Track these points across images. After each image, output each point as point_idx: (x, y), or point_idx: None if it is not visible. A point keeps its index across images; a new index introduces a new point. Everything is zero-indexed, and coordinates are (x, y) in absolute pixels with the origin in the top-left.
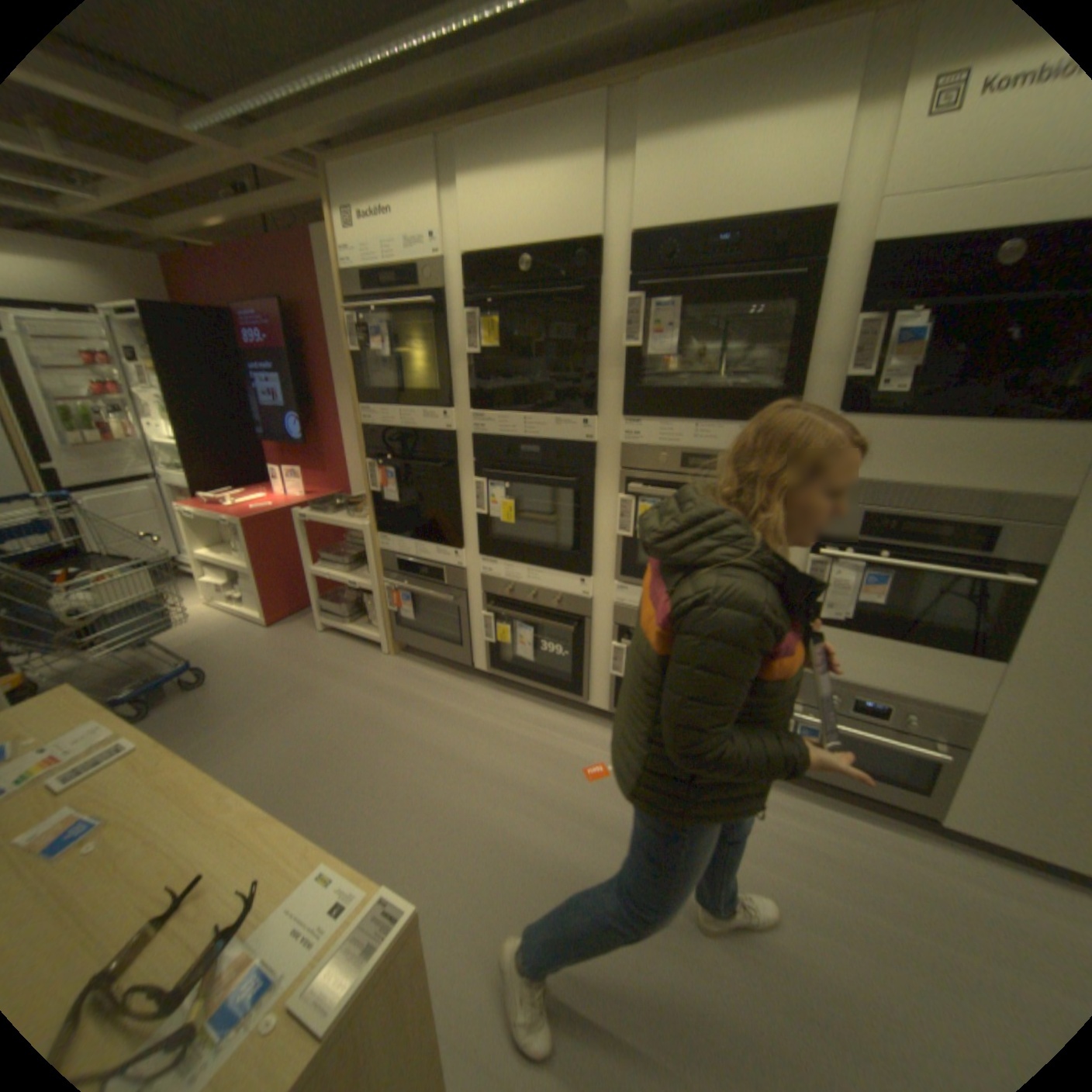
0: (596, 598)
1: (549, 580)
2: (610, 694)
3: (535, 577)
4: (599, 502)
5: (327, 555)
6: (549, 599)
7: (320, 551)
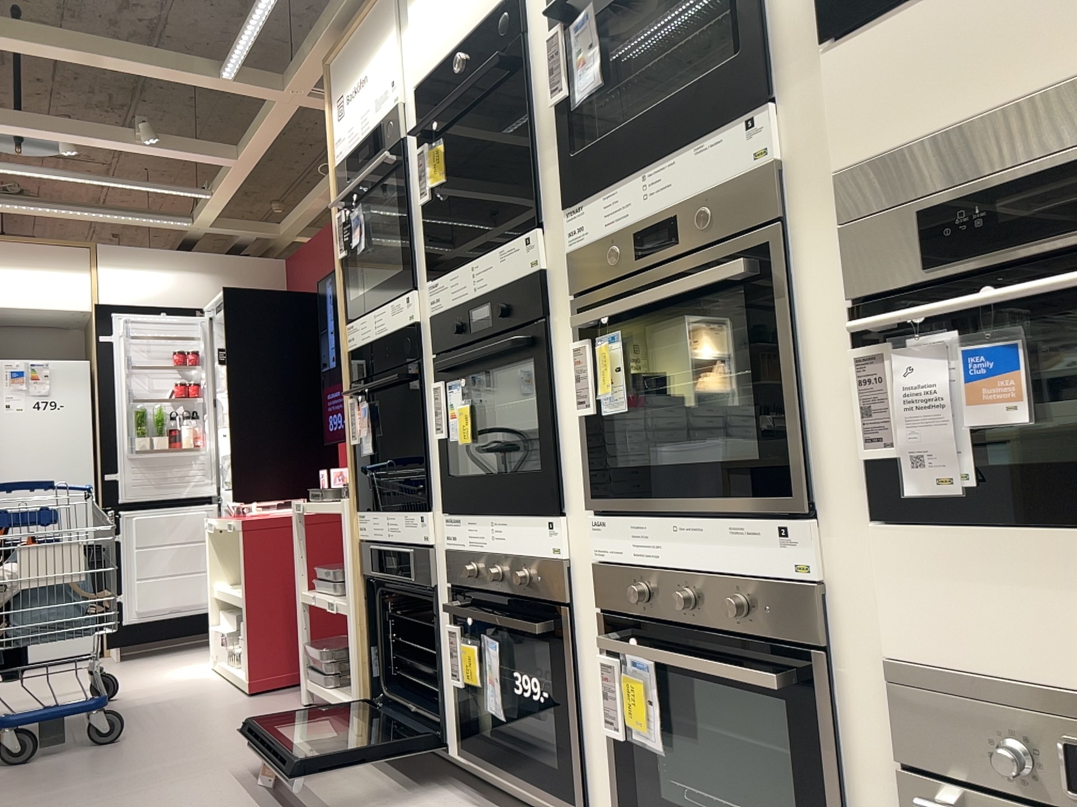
0: (574, 557)
1: (513, 534)
2: (617, 792)
3: (498, 533)
4: (557, 364)
5: (327, 570)
6: (515, 573)
7: (321, 564)
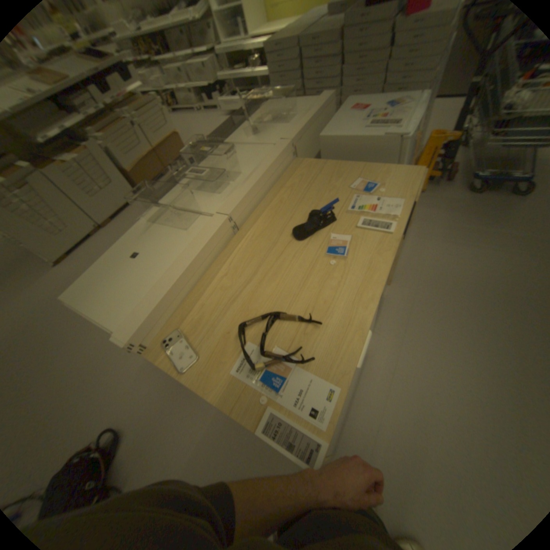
0: None
1: None
2: None
3: None
4: None
5: None
6: None
7: None
